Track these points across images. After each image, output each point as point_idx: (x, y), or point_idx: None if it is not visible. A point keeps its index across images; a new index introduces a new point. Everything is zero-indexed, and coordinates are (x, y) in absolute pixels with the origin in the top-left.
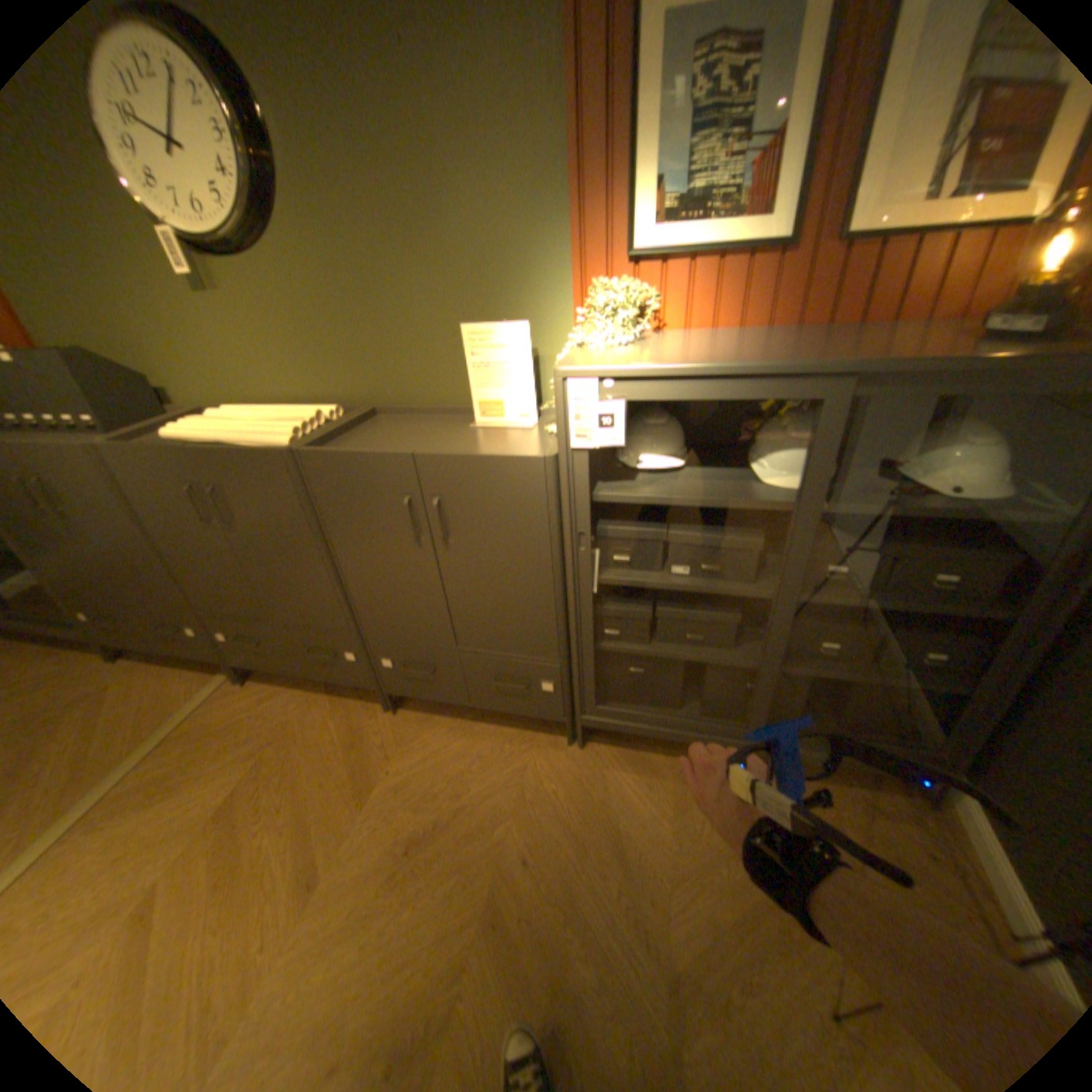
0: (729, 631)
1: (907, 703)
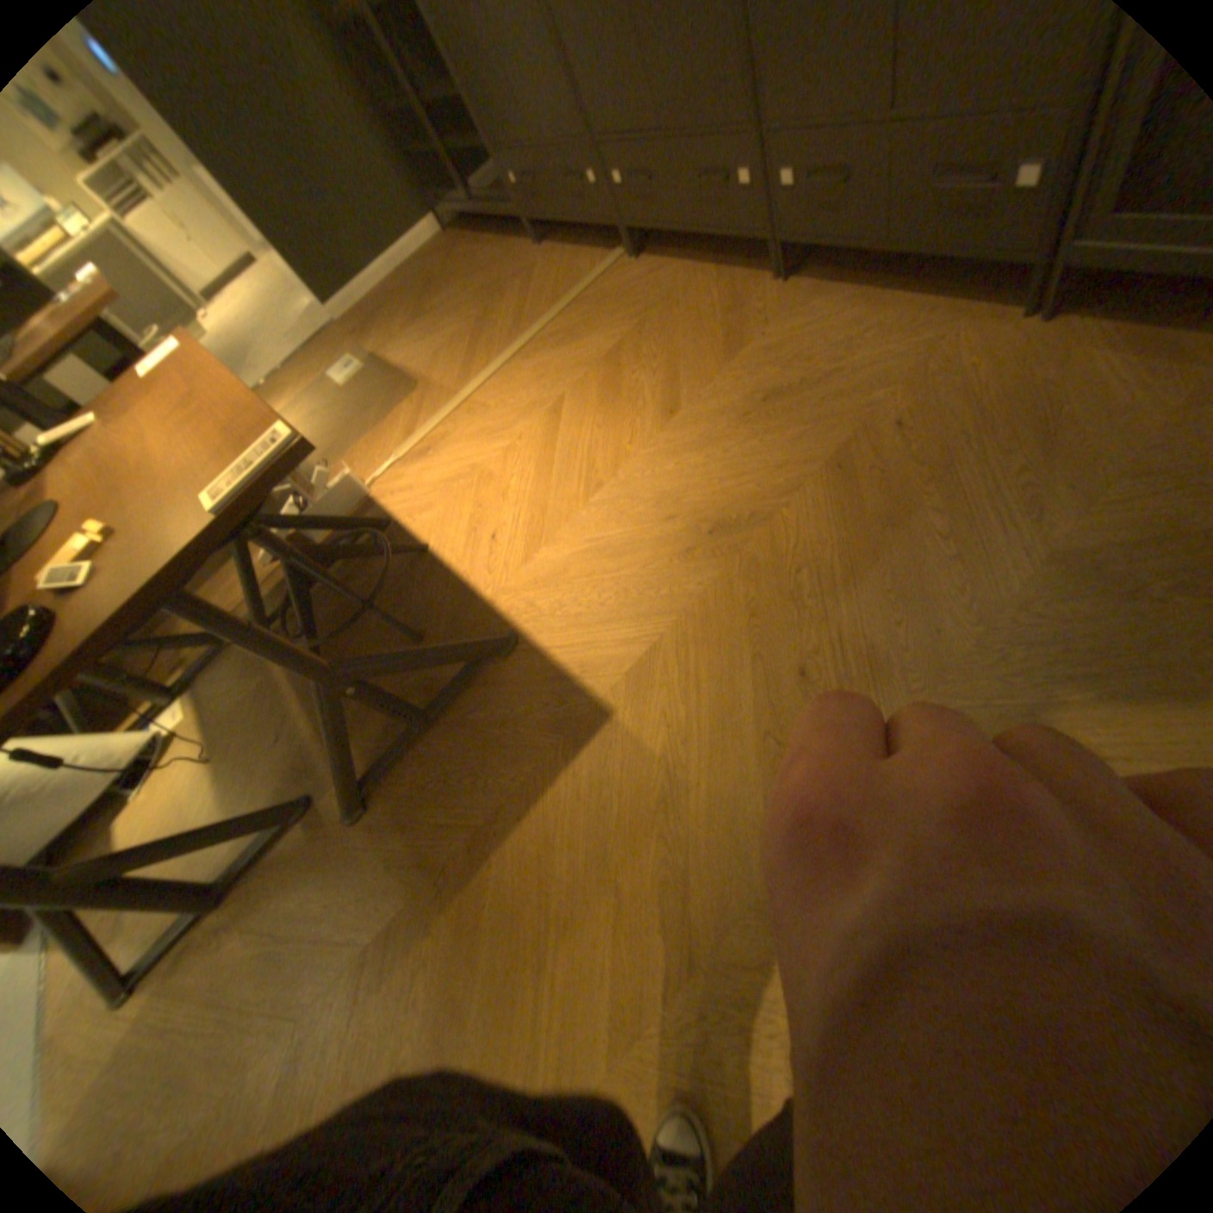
0: None
1: None
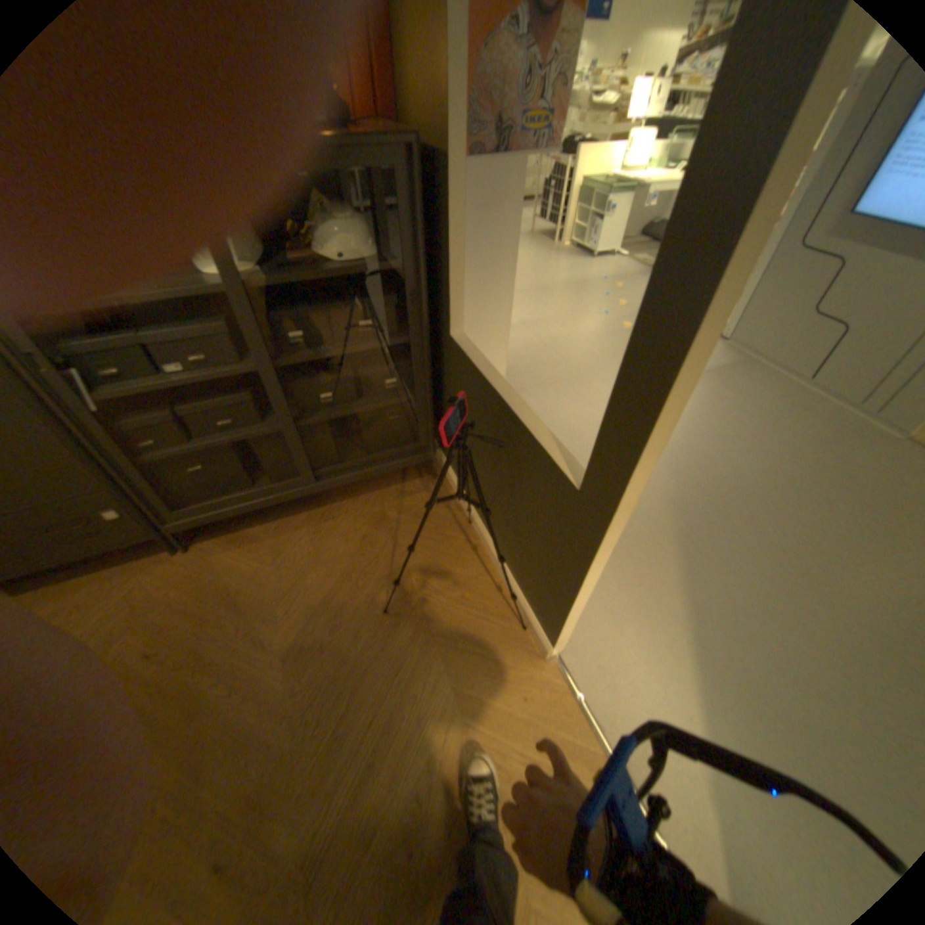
0: (250, 407)
1: (395, 417)
